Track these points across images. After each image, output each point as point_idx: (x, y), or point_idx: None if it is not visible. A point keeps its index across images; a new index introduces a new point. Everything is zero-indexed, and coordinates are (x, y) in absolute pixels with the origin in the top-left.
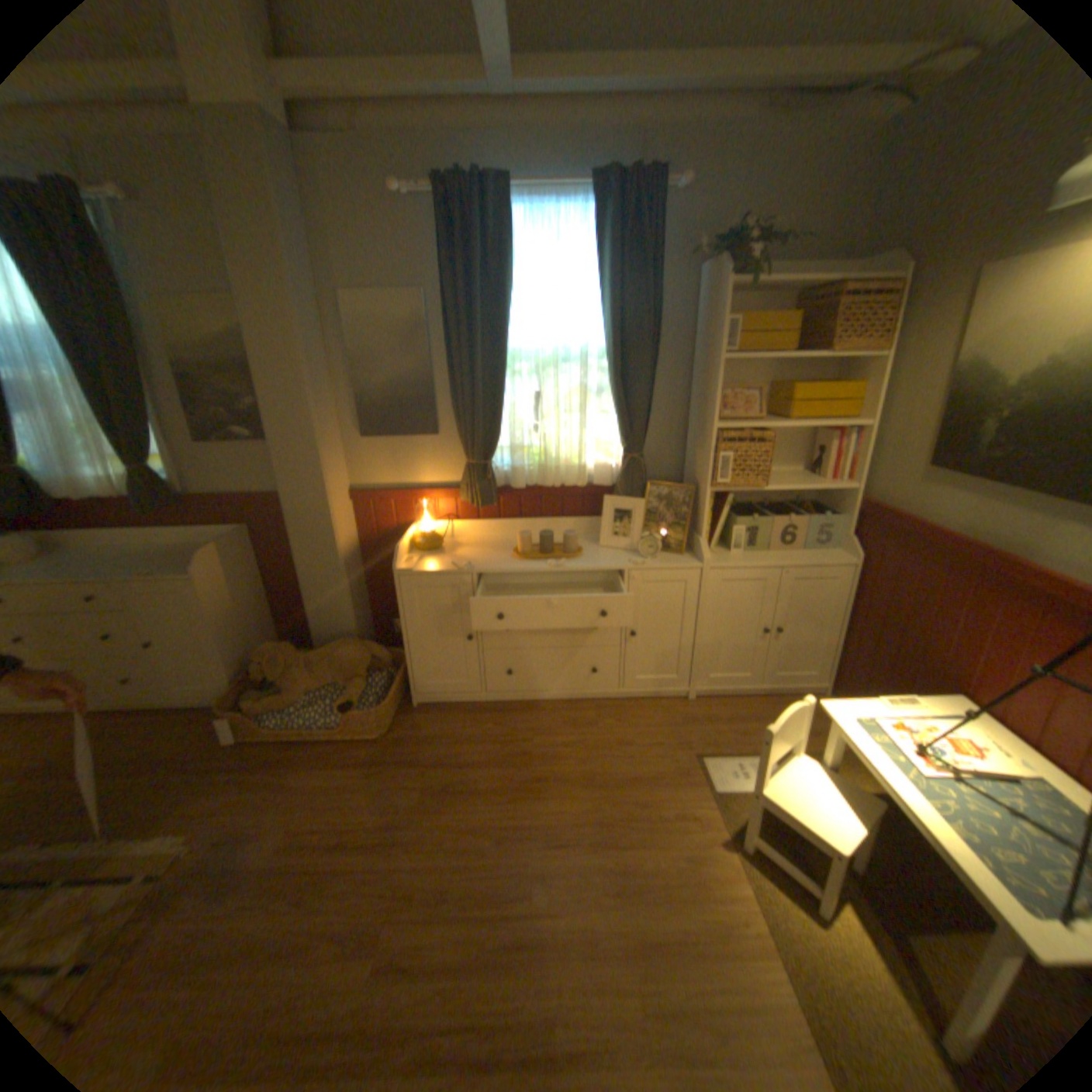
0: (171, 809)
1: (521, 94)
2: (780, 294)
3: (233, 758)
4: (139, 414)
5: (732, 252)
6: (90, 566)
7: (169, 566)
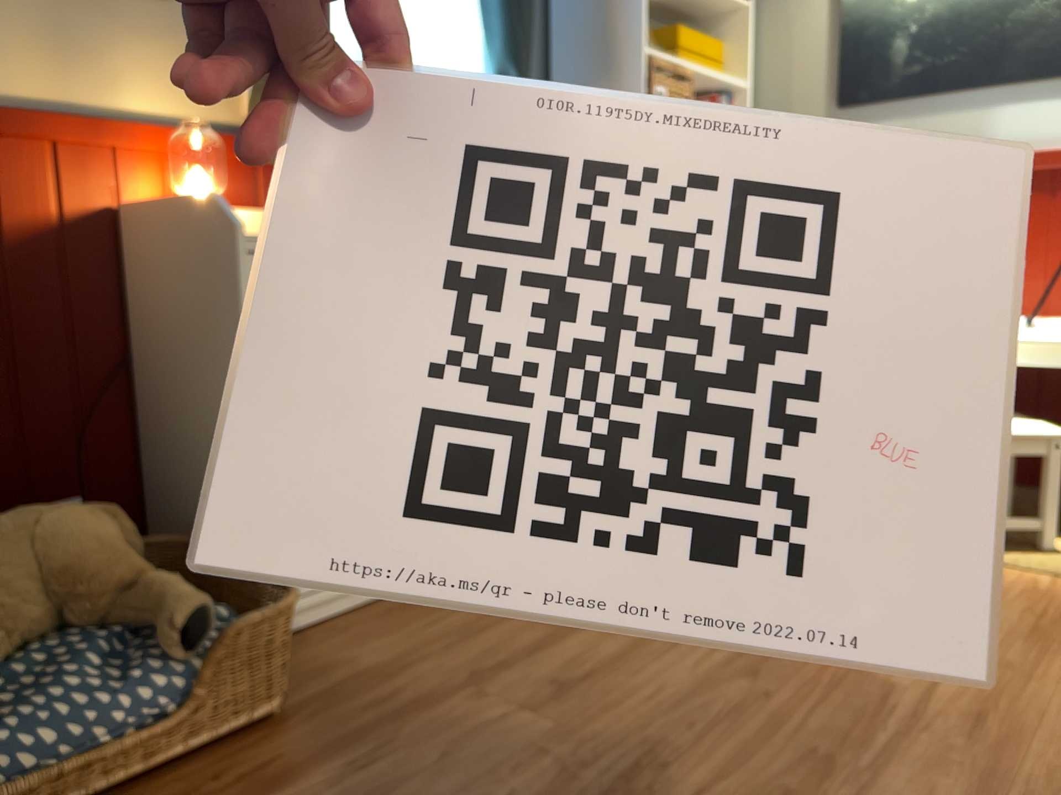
0: None
1: None
2: None
3: None
4: None
5: None
6: None
7: None
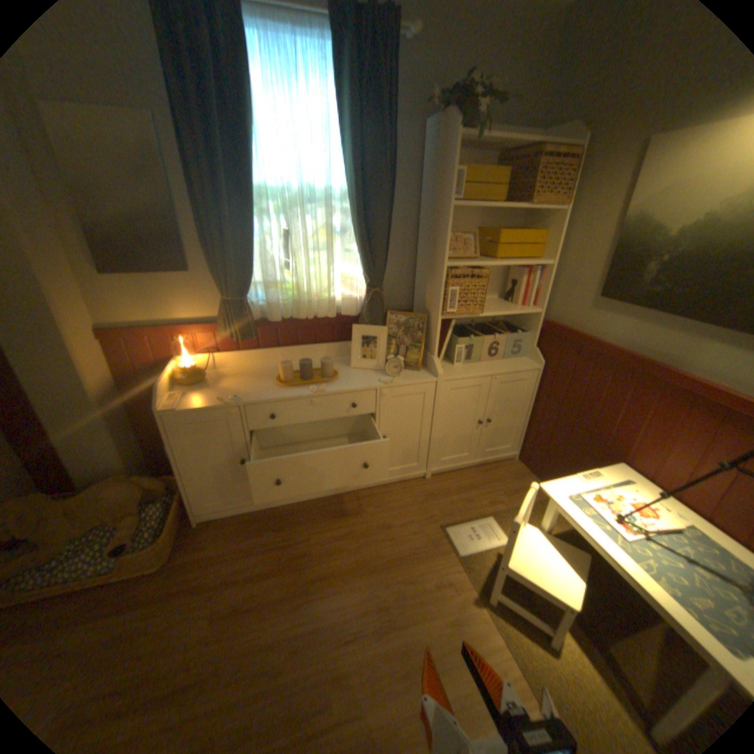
0: None
1: None
2: (487, 152)
3: None
4: None
5: (458, 106)
6: None
7: None
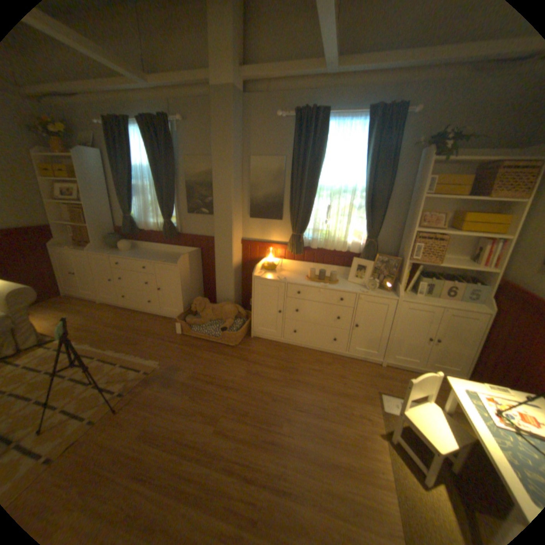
0: (156, 351)
1: (342, 72)
2: (466, 165)
3: (180, 339)
4: (172, 200)
5: (438, 144)
6: (146, 256)
7: (171, 260)
